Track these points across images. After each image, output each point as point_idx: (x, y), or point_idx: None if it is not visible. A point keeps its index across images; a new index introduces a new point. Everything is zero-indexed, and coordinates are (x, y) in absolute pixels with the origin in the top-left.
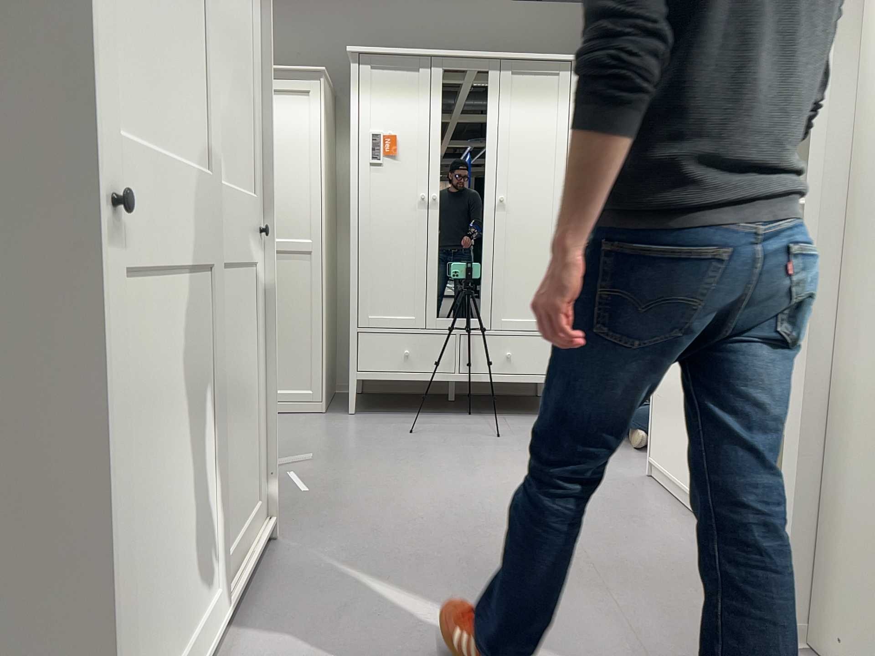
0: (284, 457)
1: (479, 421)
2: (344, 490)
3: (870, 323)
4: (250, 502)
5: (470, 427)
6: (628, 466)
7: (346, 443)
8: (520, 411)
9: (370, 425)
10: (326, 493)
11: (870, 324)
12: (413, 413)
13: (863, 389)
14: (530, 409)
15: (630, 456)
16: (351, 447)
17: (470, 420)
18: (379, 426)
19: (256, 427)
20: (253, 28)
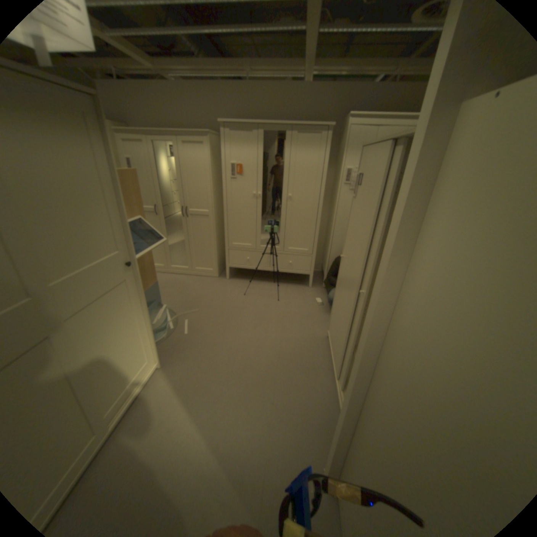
0: (190, 307)
1: (275, 288)
2: (201, 333)
3: (374, 408)
4: (138, 366)
5: (269, 292)
6: (322, 327)
7: (217, 300)
8: (295, 281)
9: (231, 287)
10: (194, 334)
11: (374, 409)
12: (252, 280)
13: (366, 432)
14: (299, 281)
15: (326, 320)
16: (217, 303)
17: (272, 287)
18: (234, 288)
19: (140, 337)
20: (101, 168)
